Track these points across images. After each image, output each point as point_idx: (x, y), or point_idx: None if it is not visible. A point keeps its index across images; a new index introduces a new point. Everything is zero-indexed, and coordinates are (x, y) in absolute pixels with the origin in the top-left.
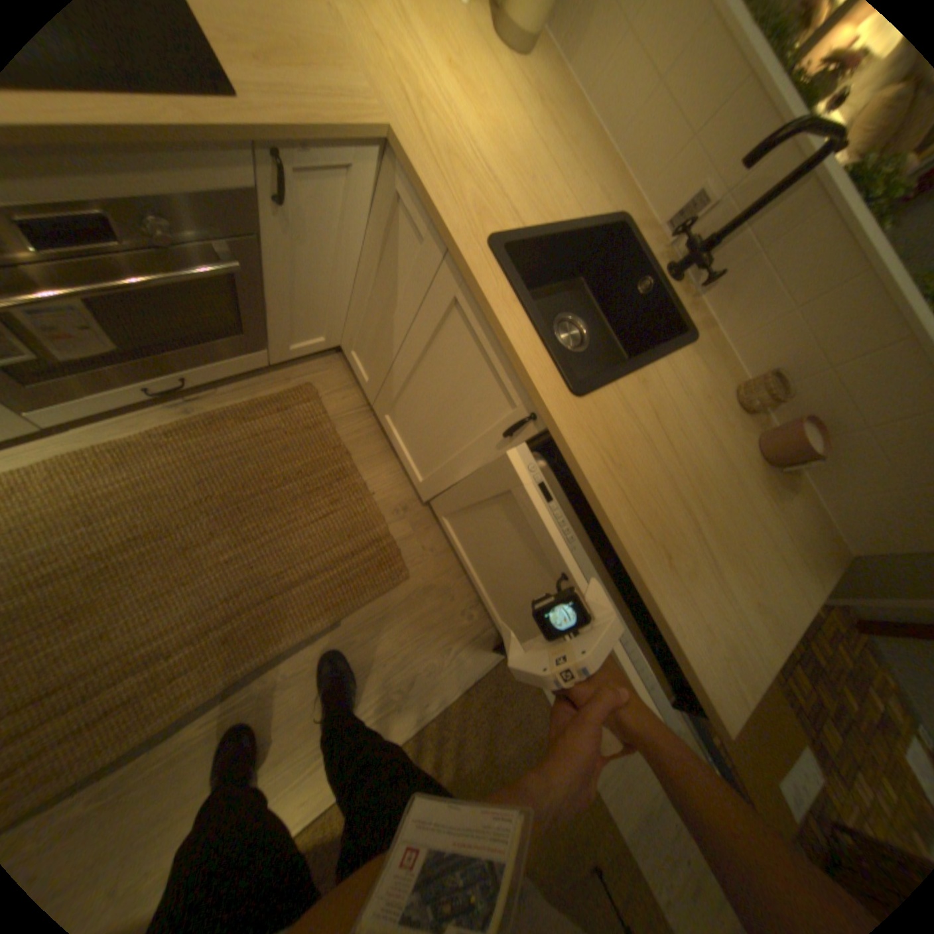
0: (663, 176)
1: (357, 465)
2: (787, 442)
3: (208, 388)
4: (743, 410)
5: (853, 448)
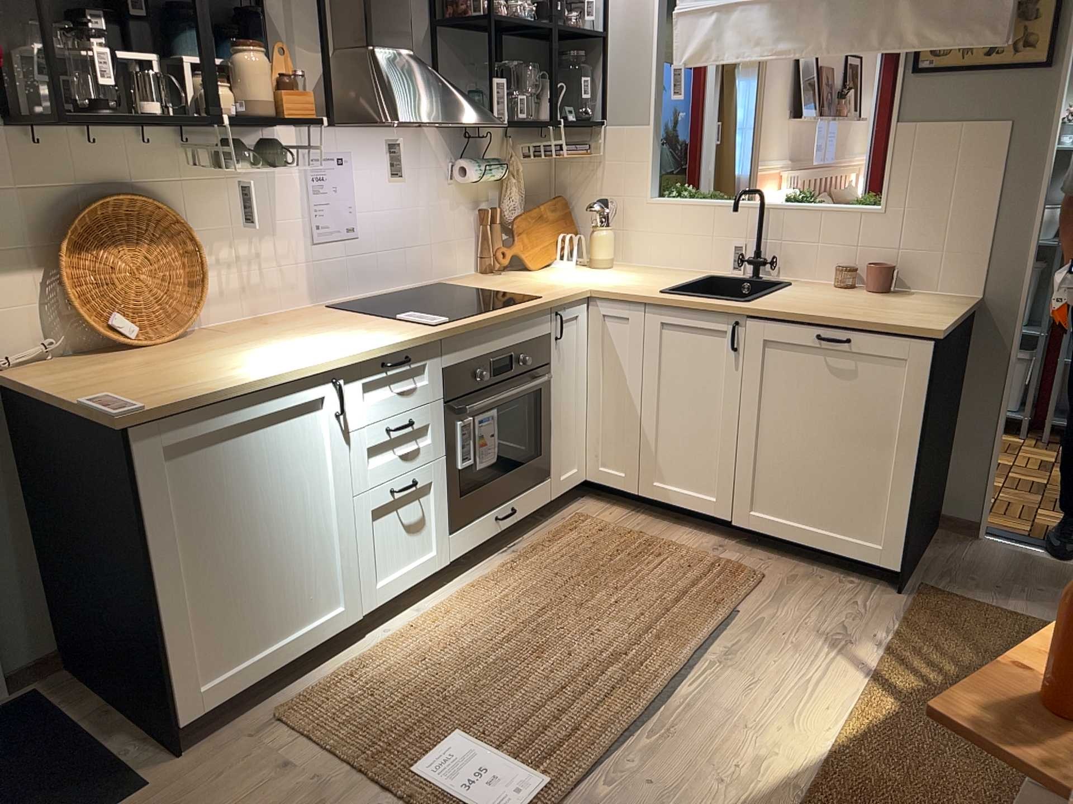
0: (713, 256)
1: (660, 537)
2: (872, 274)
3: (518, 539)
4: (845, 287)
5: (907, 259)
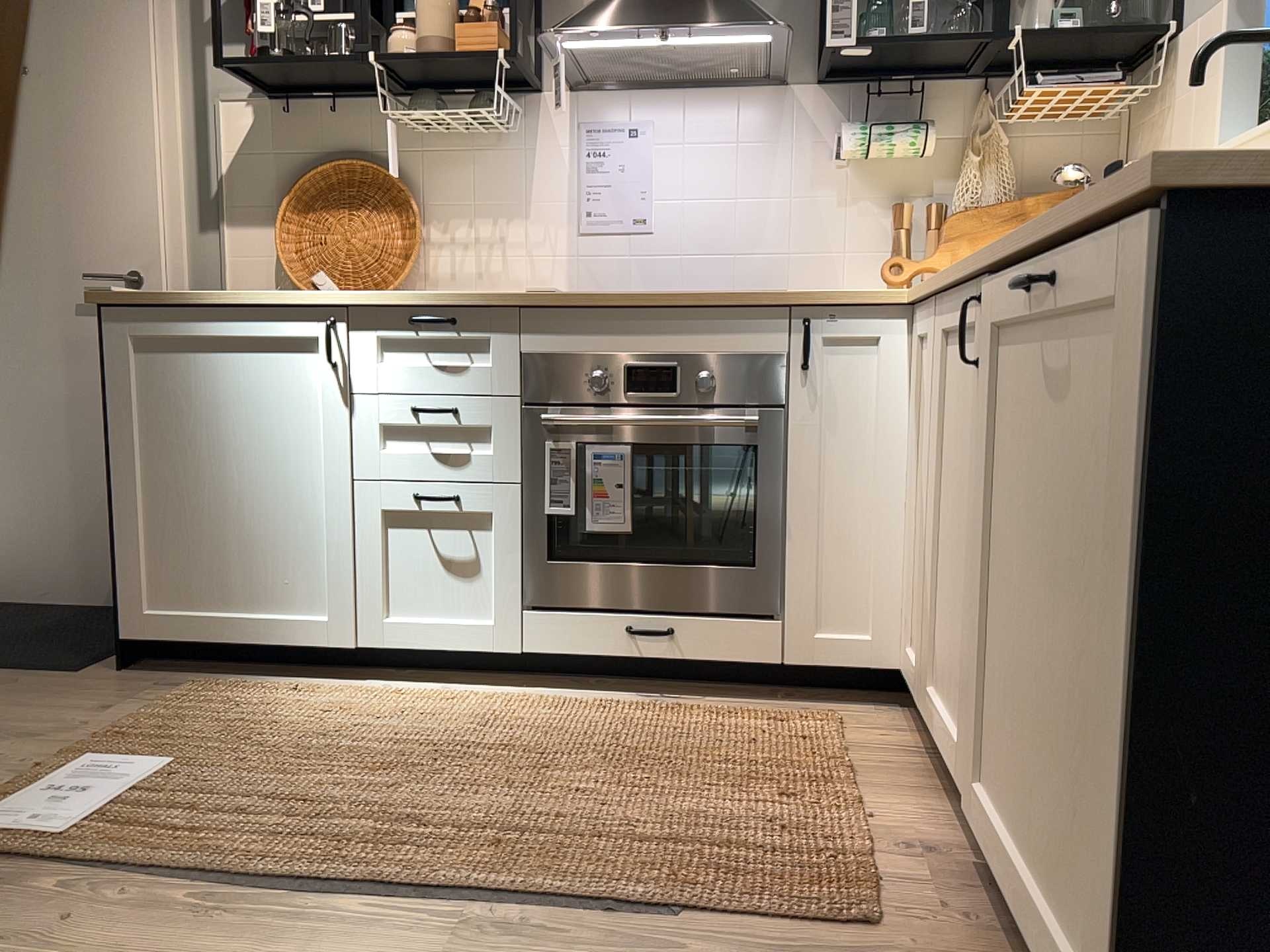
0: None
1: (867, 787)
2: None
3: (699, 697)
4: None
5: None
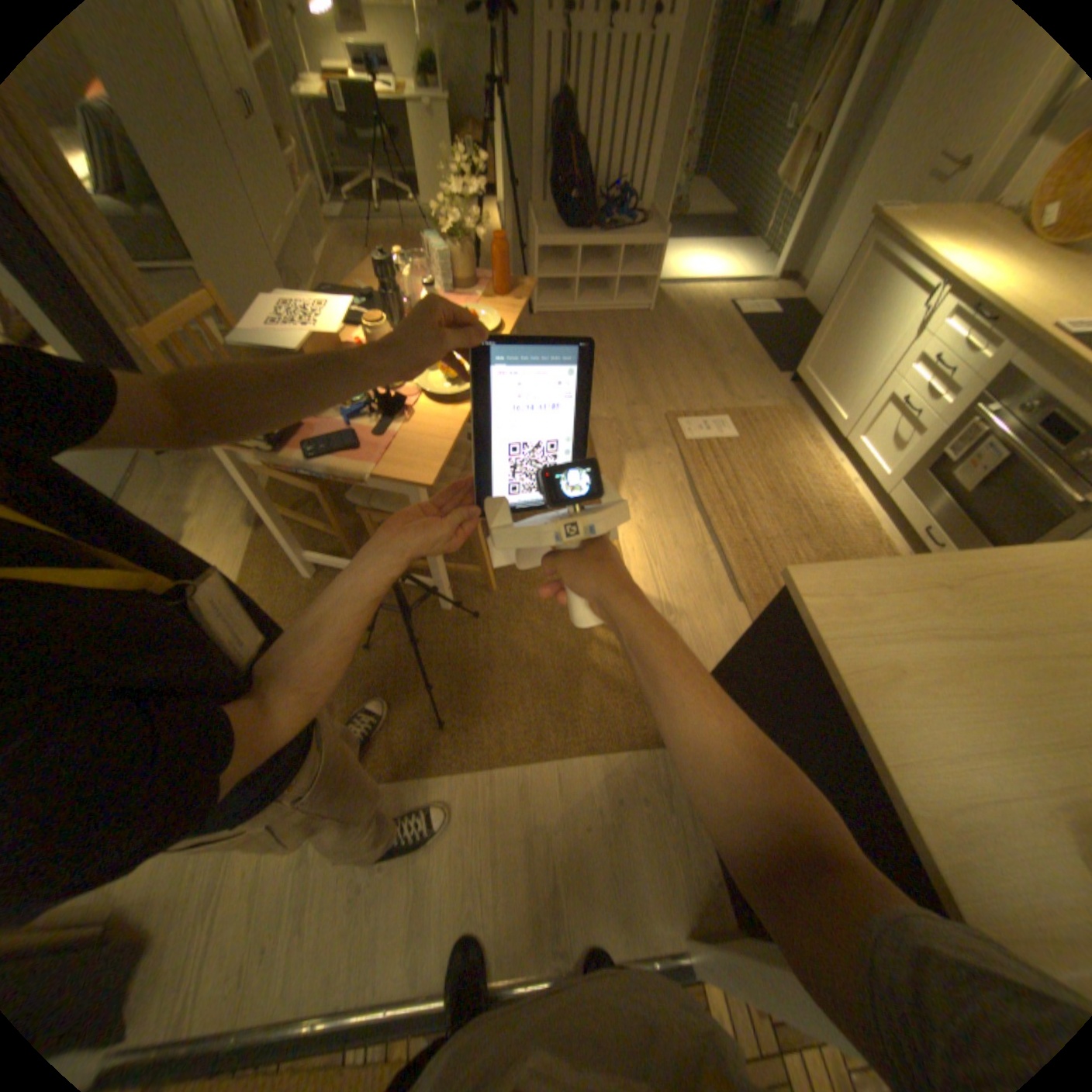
0: None
1: None
2: None
3: None
4: None
5: None
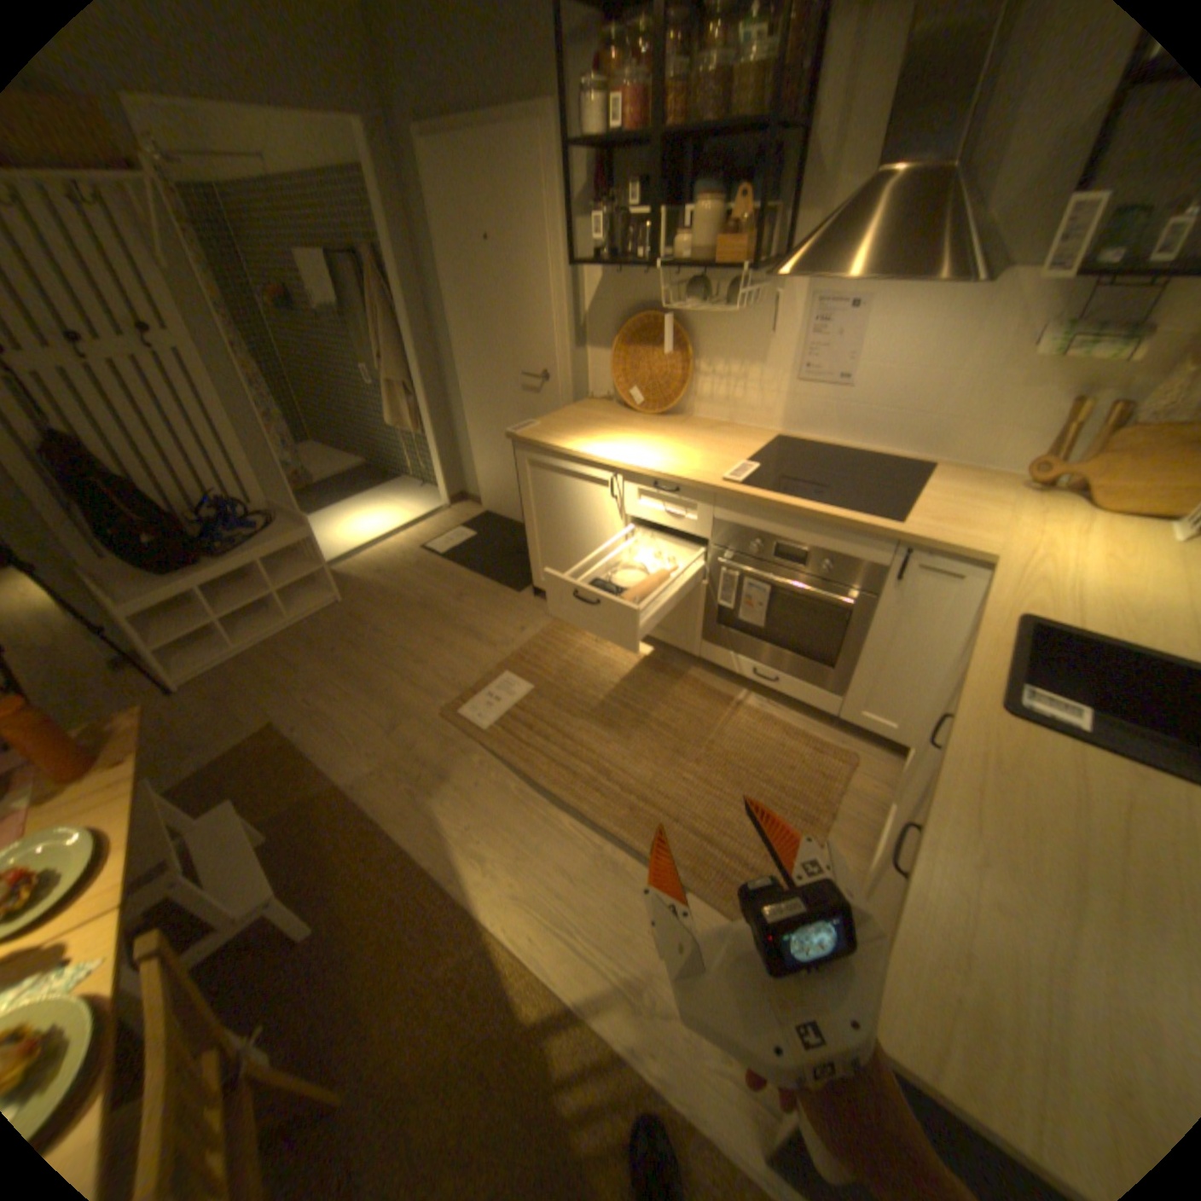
0: None
1: (831, 831)
2: None
3: (786, 707)
4: None
5: None
